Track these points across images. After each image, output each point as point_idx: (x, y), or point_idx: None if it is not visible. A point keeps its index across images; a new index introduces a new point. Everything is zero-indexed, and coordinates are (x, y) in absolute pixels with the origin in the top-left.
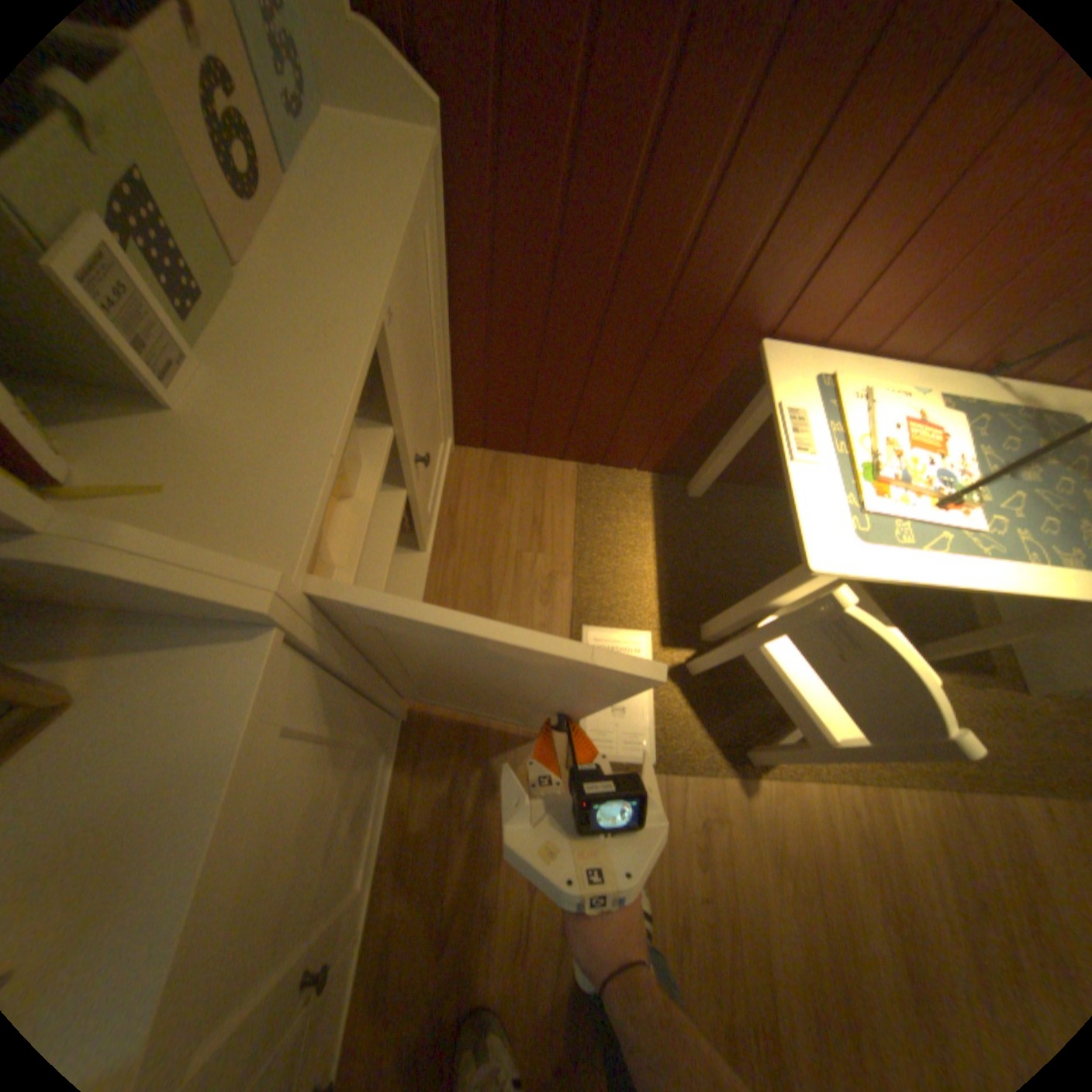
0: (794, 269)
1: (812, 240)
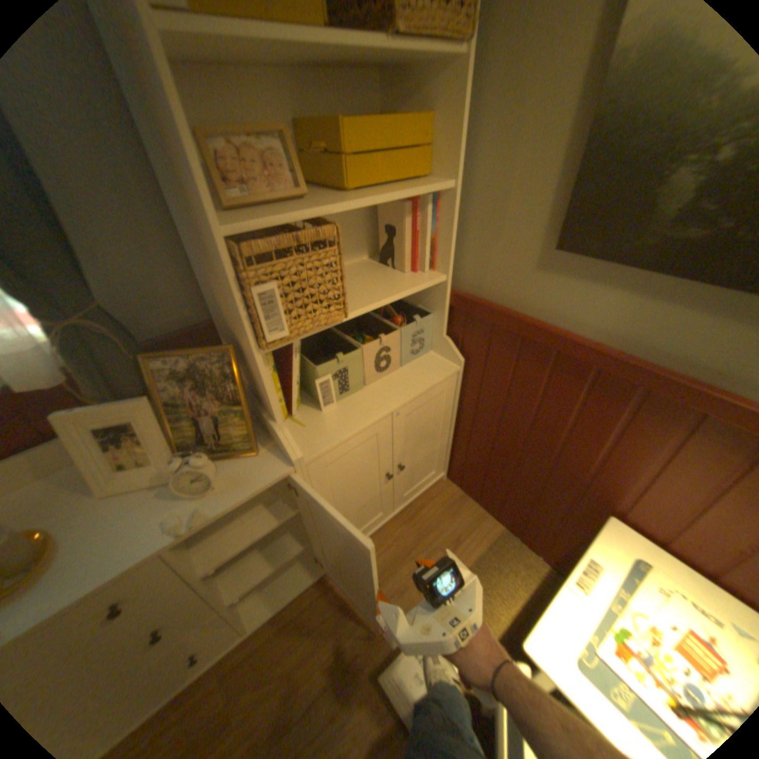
0: (627, 486)
1: (635, 475)
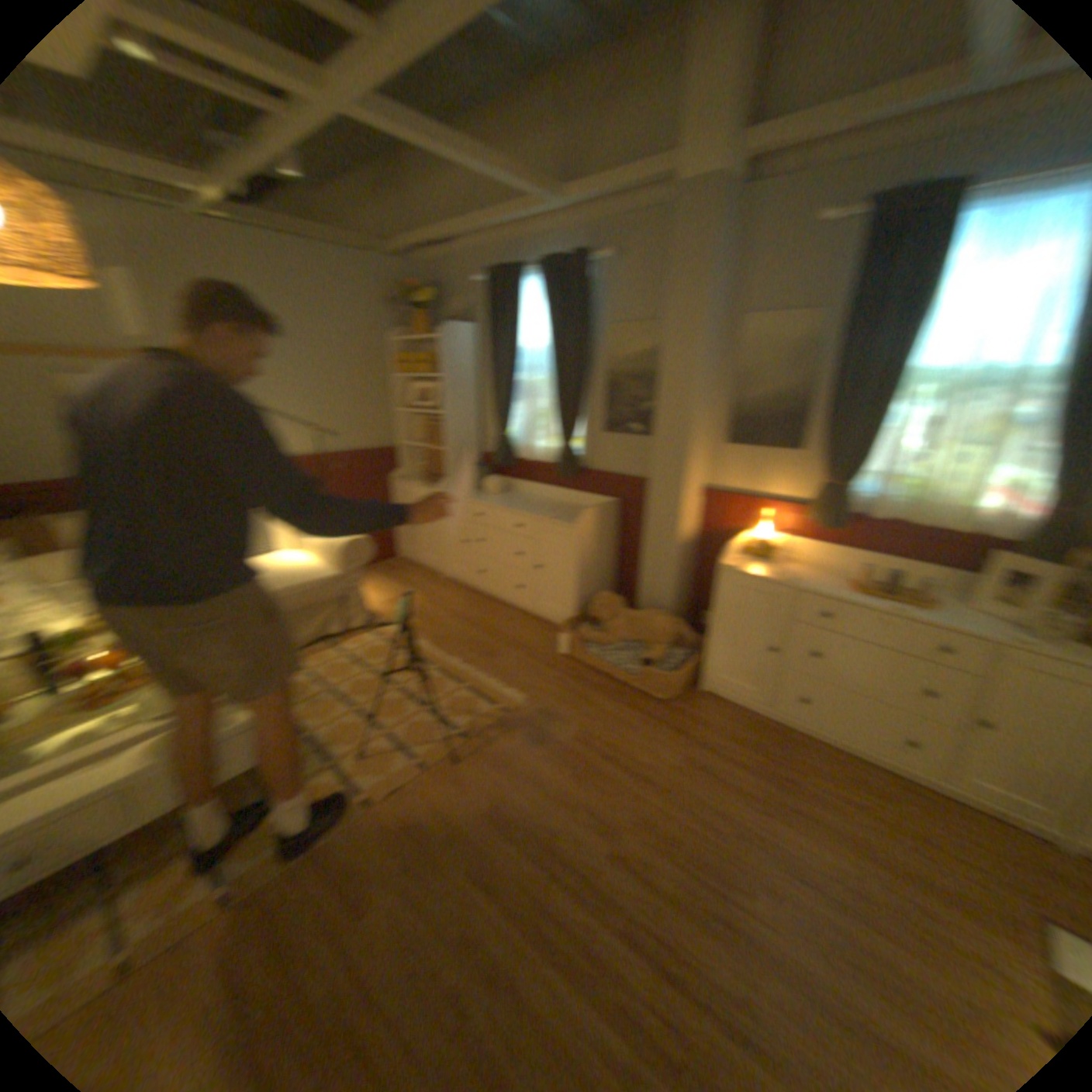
0: None
1: None
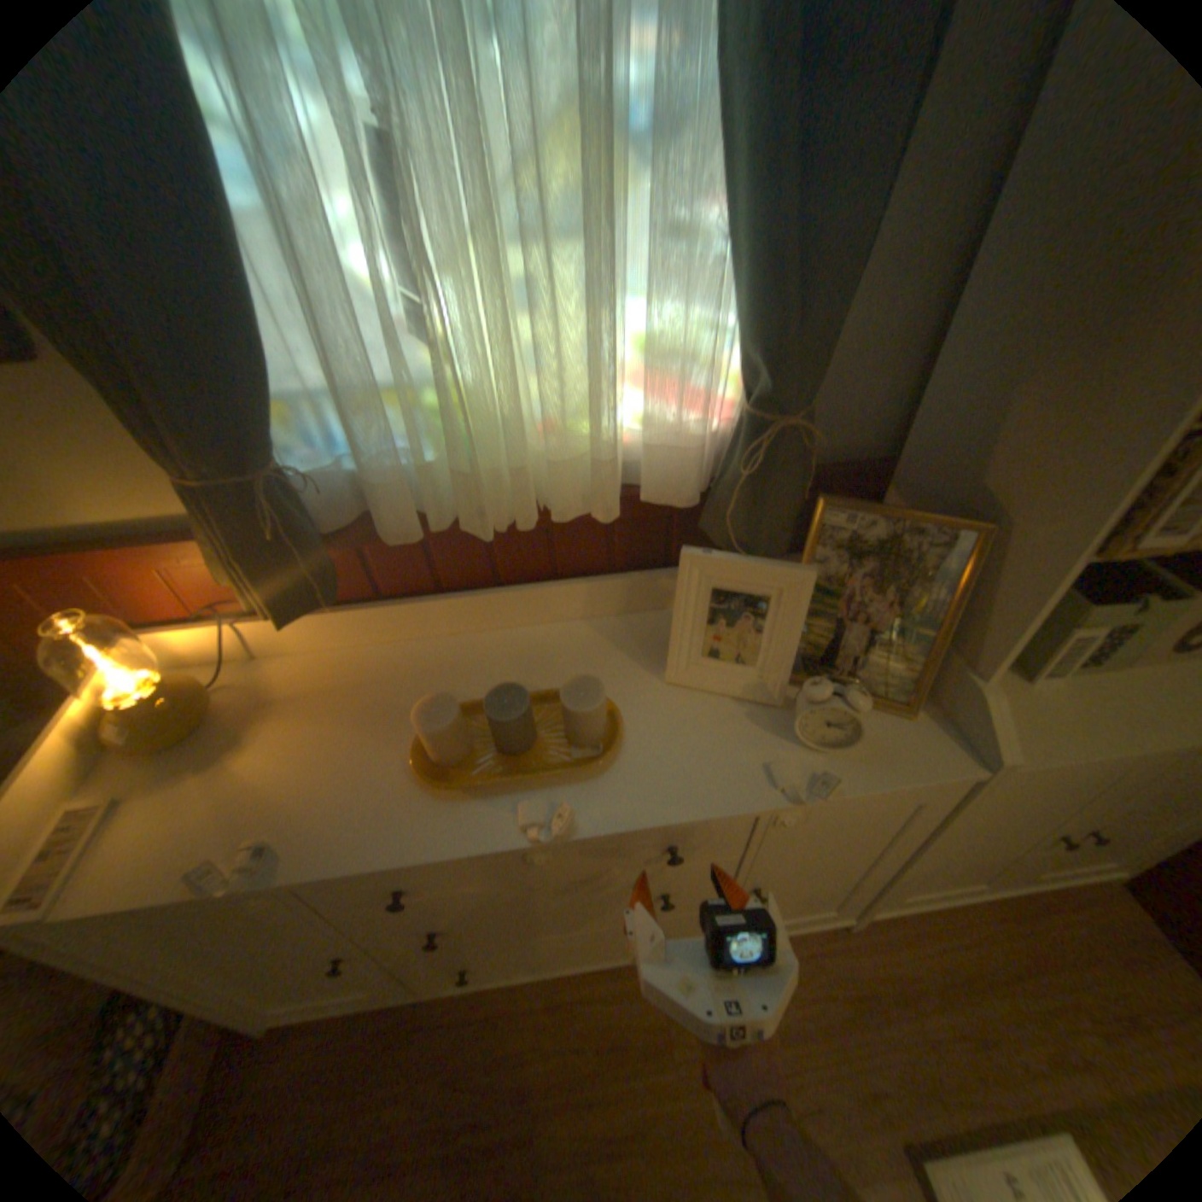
0: None
1: None
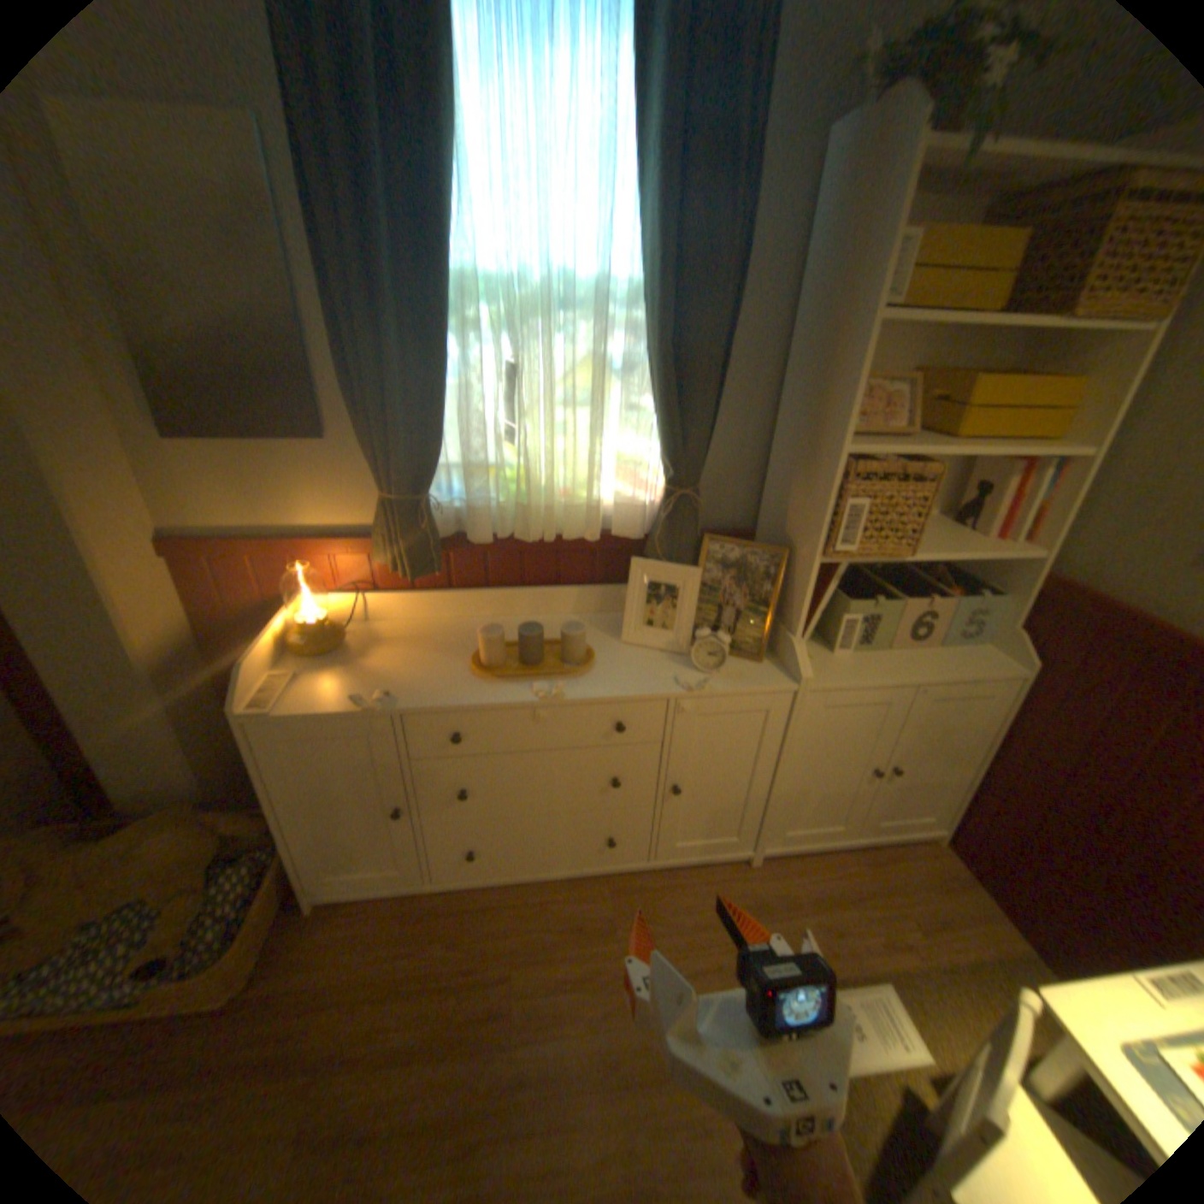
0: None
1: None
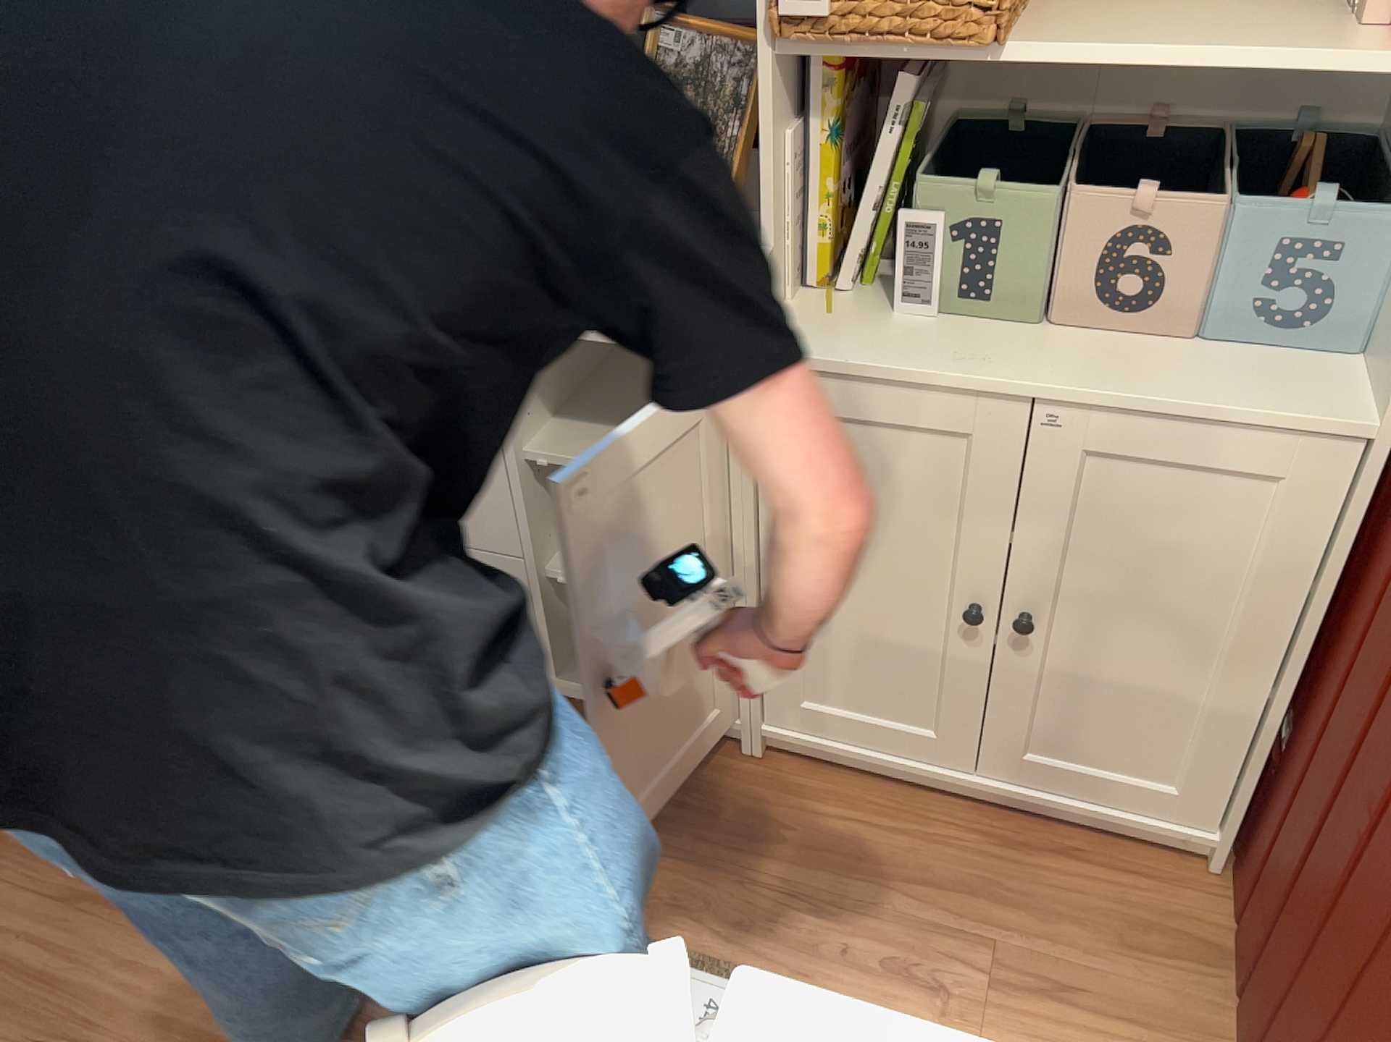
0: None
1: None
